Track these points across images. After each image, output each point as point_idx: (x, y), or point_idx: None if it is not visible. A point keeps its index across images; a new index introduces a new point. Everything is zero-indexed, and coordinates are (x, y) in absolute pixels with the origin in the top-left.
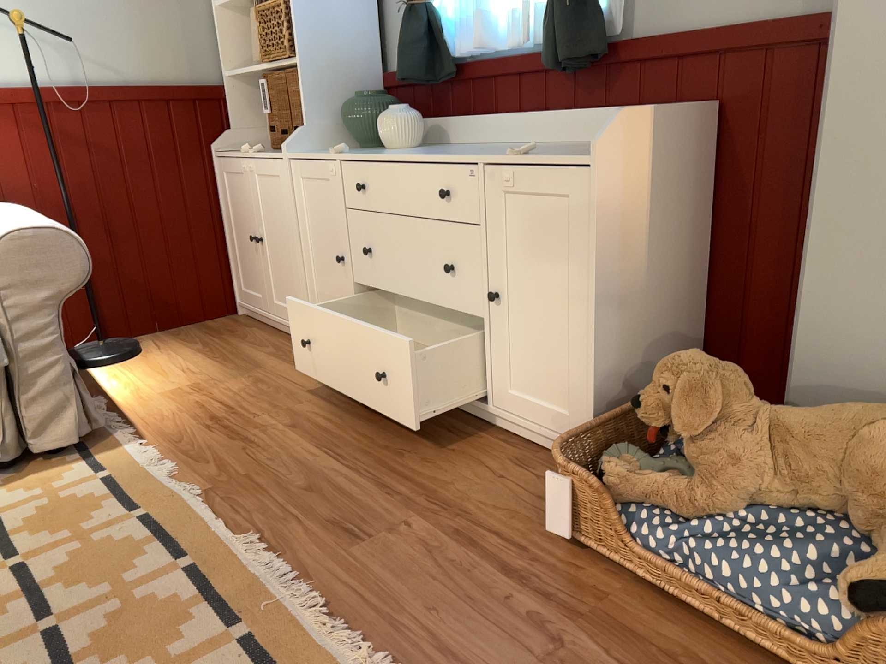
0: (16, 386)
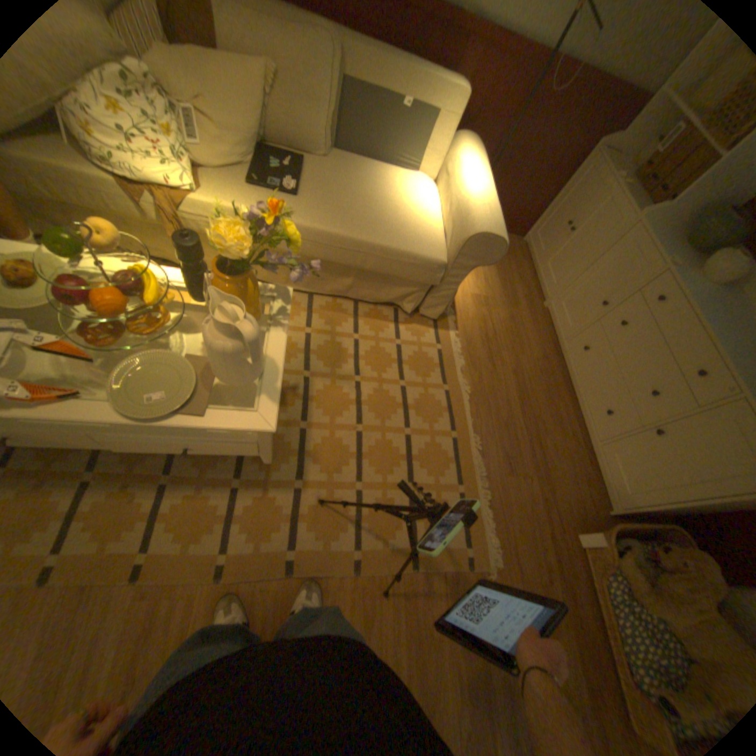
0: (431, 287)
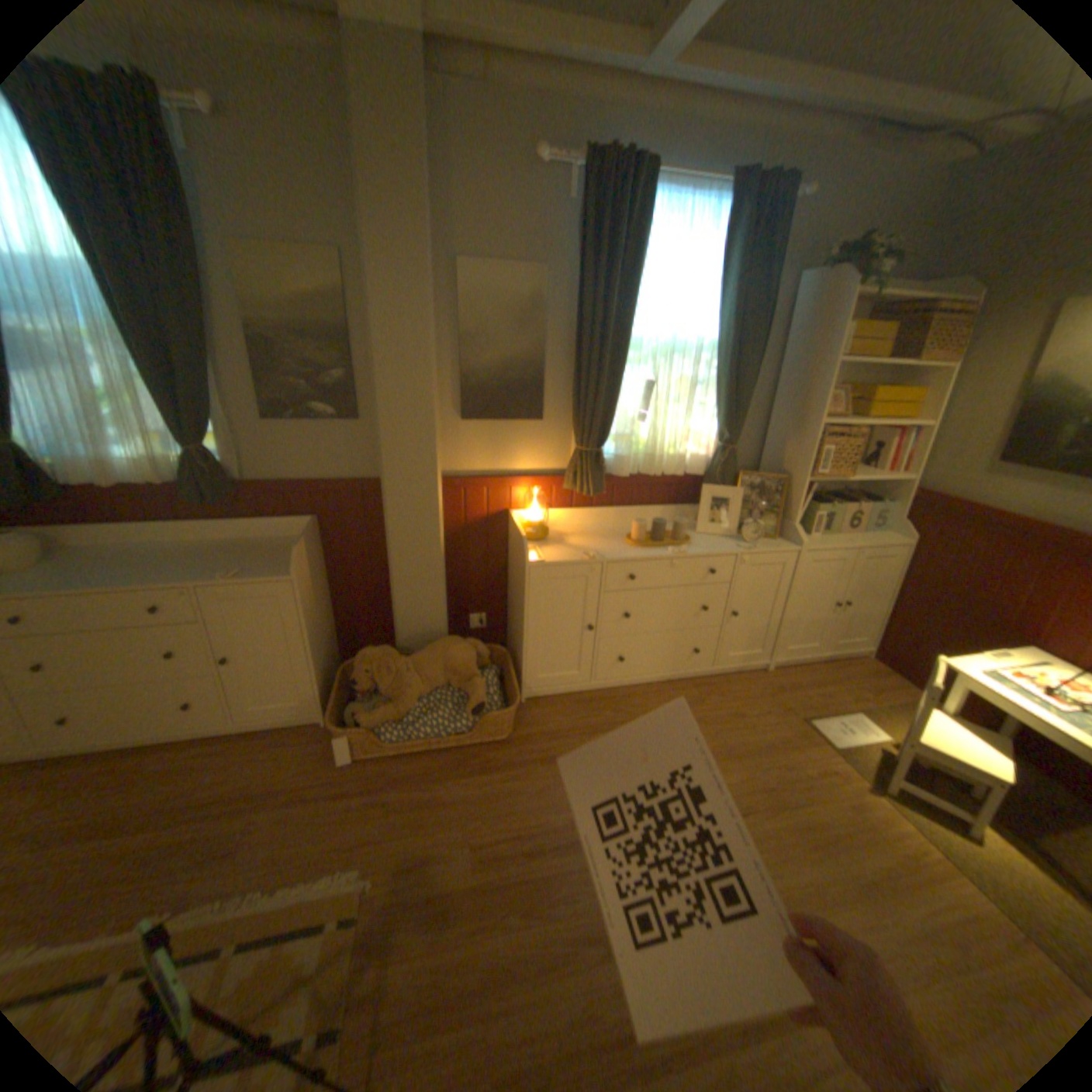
0: None
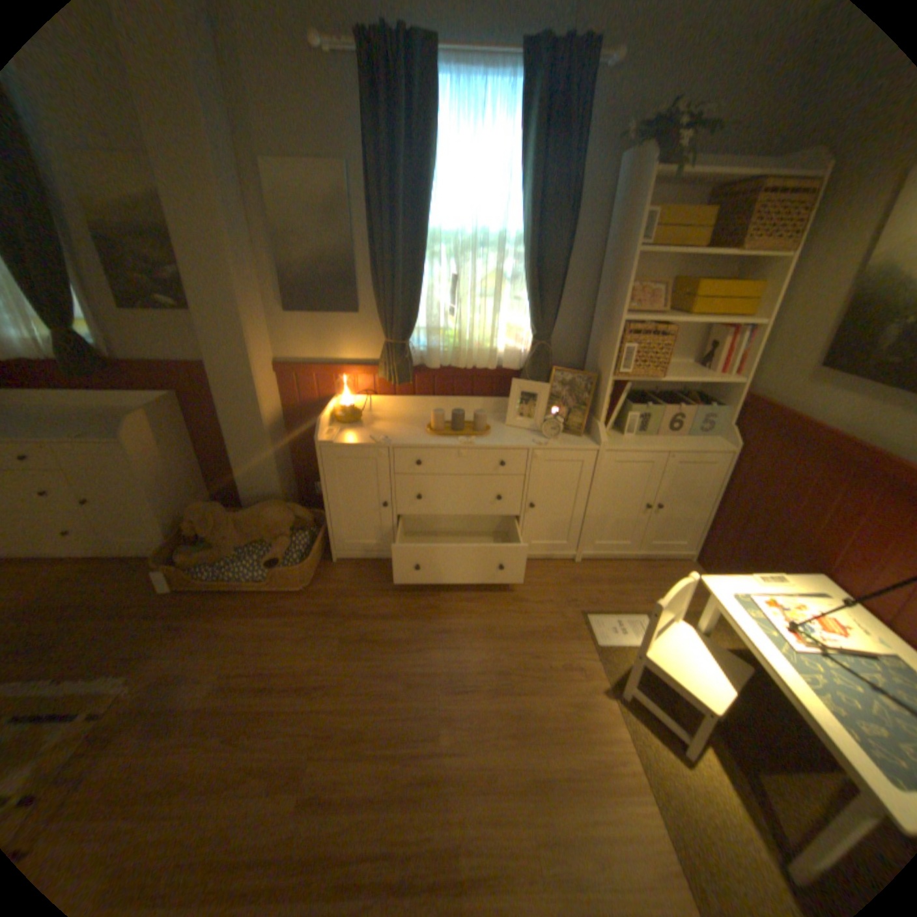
0: None
